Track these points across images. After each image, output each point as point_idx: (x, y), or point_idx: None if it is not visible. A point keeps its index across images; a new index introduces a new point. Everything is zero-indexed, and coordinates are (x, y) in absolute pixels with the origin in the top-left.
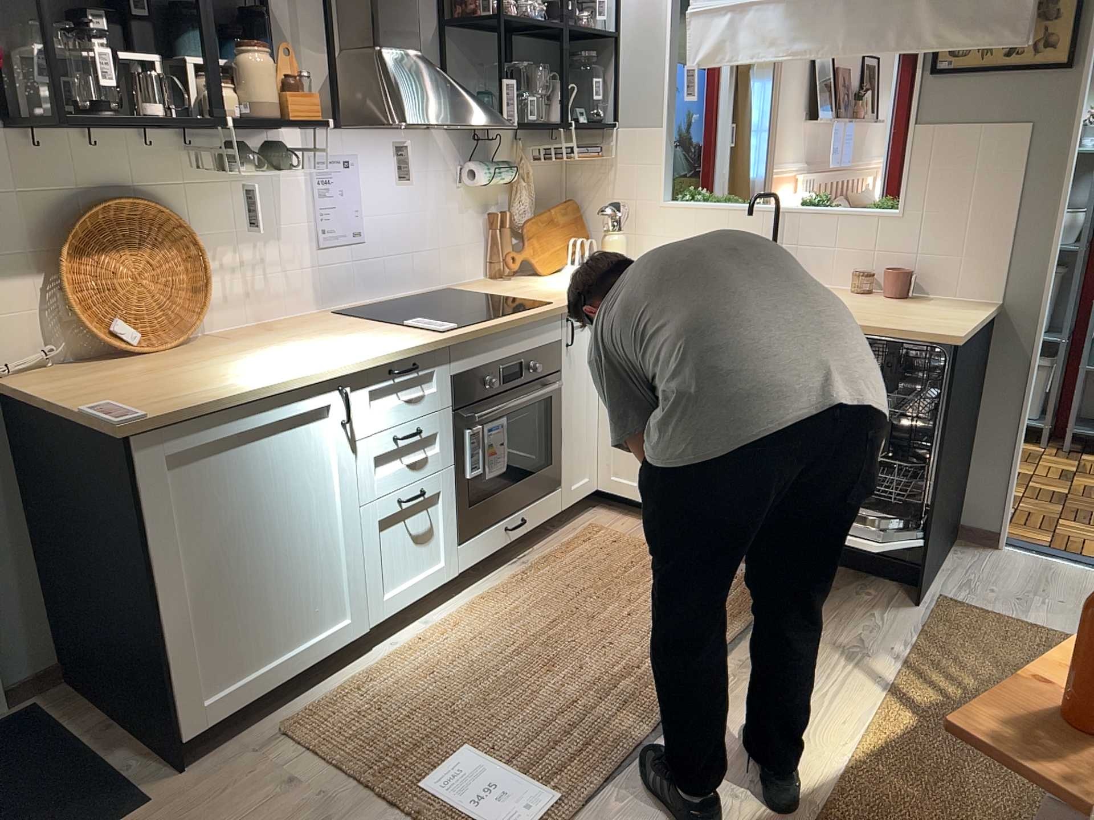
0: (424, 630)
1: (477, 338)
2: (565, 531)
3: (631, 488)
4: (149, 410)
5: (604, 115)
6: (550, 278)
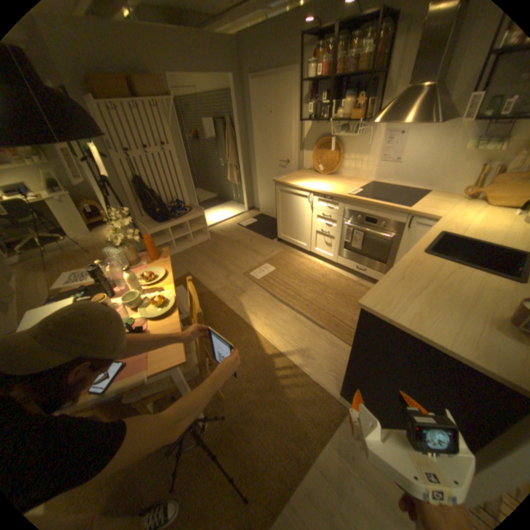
0: (320, 263)
1: (356, 201)
2: None
3: None
4: (280, 180)
5: None
6: (485, 208)
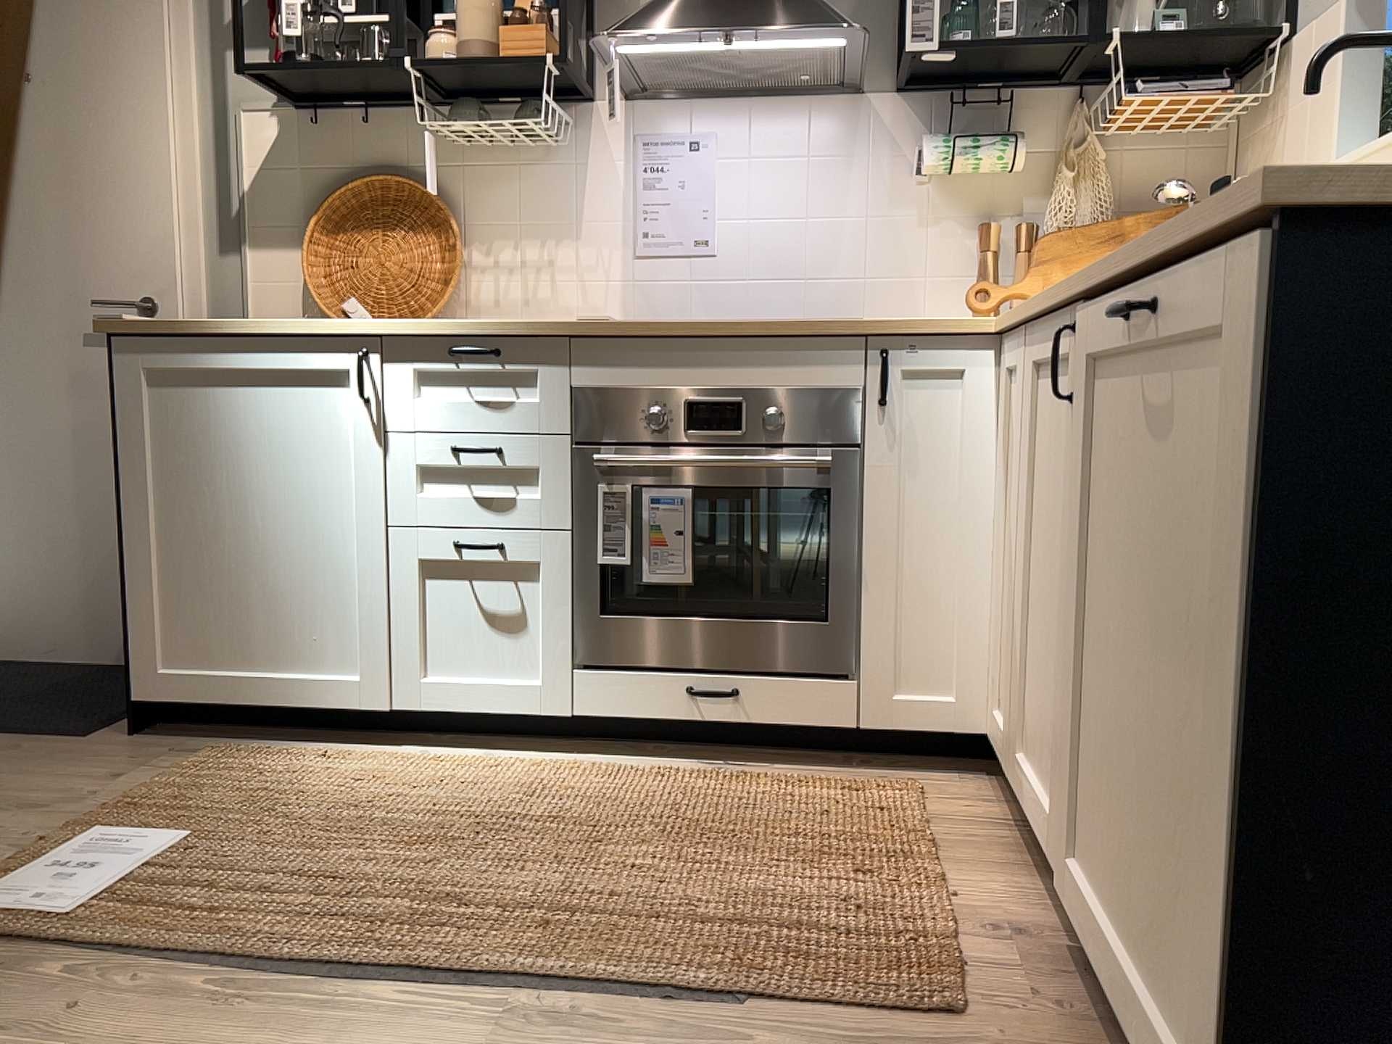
0: (471, 759)
1: (630, 337)
2: (865, 774)
3: (1003, 738)
4: (150, 321)
5: (1275, 25)
6: None
